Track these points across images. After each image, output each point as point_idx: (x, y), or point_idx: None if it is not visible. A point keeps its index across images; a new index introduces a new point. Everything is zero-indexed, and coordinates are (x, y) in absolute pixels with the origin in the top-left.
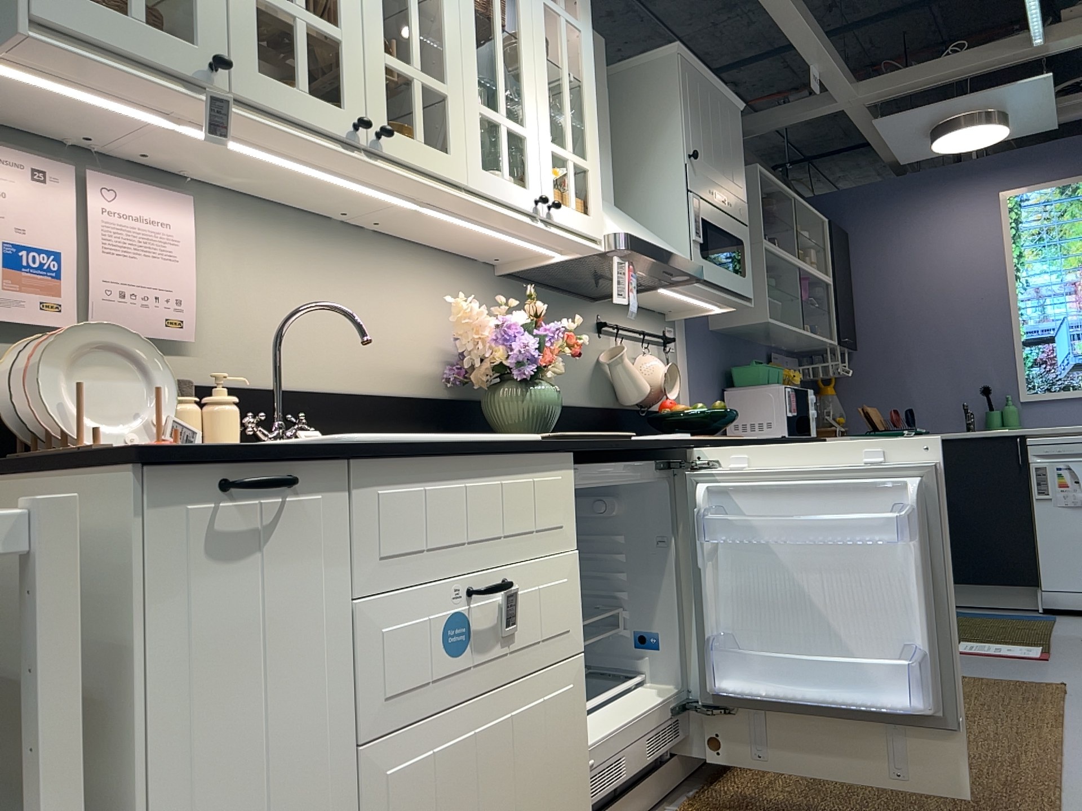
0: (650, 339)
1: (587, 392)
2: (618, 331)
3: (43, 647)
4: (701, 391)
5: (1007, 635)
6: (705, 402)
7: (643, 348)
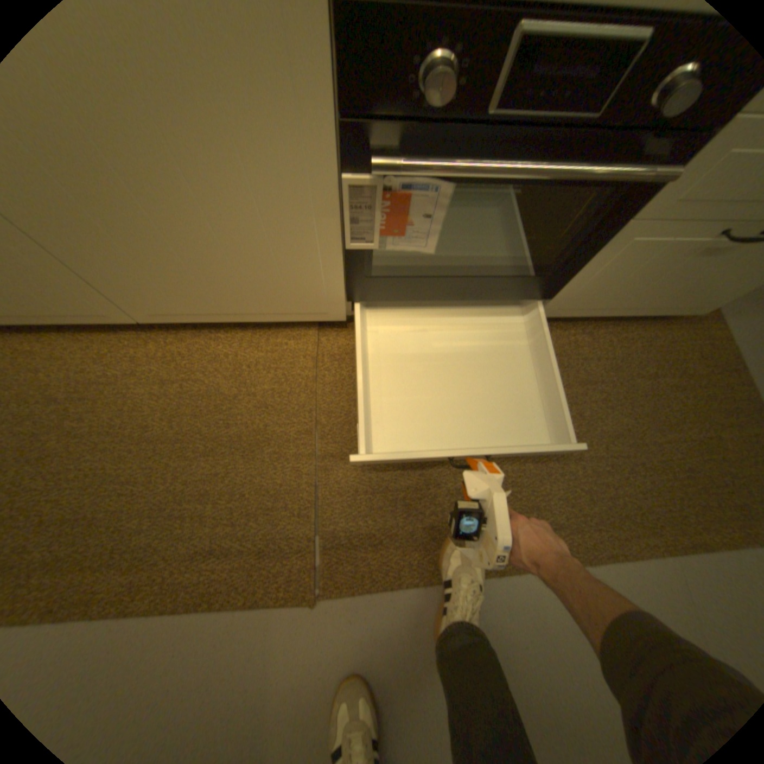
0: None
1: None
2: None
3: None
4: None
5: None
6: None
7: None
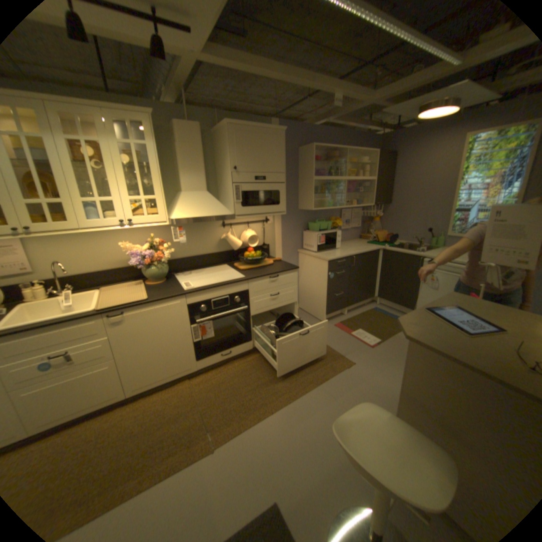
0: (254, 222)
1: (215, 248)
2: (233, 224)
3: None
4: (287, 234)
5: (379, 331)
6: (290, 237)
7: (249, 227)
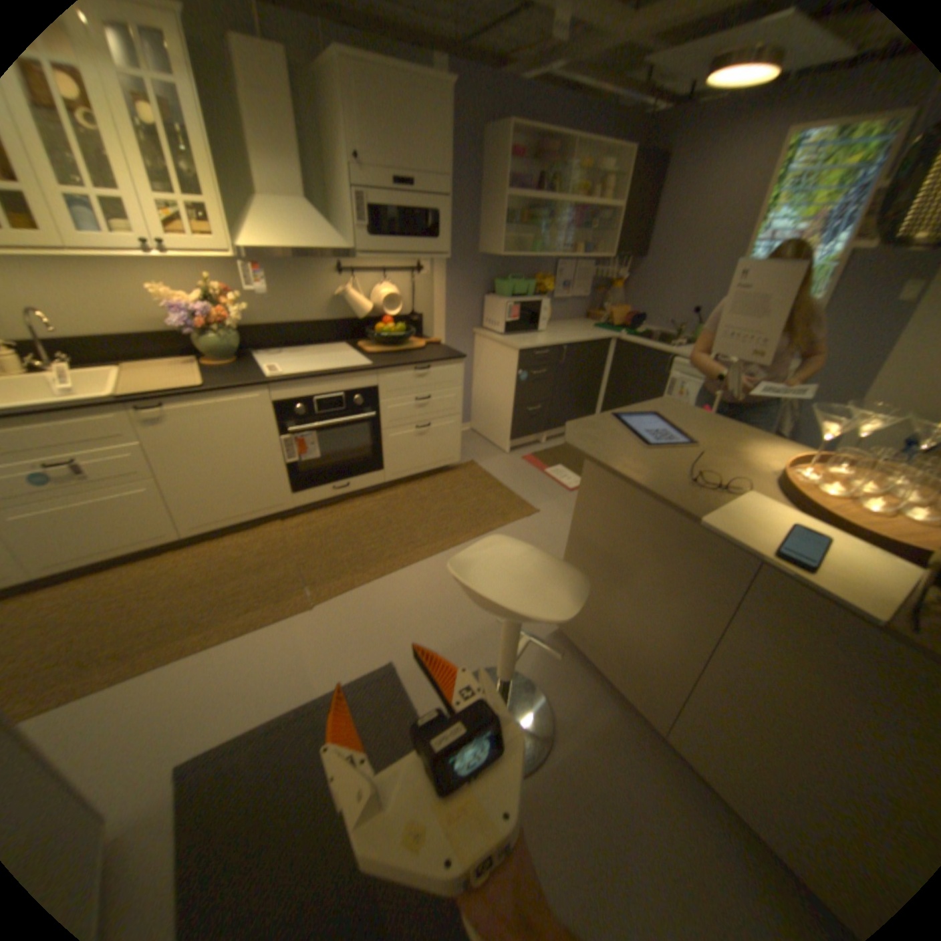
0: (398, 269)
1: (326, 311)
2: (359, 269)
3: None
4: (458, 297)
5: None
6: (462, 303)
7: (389, 277)
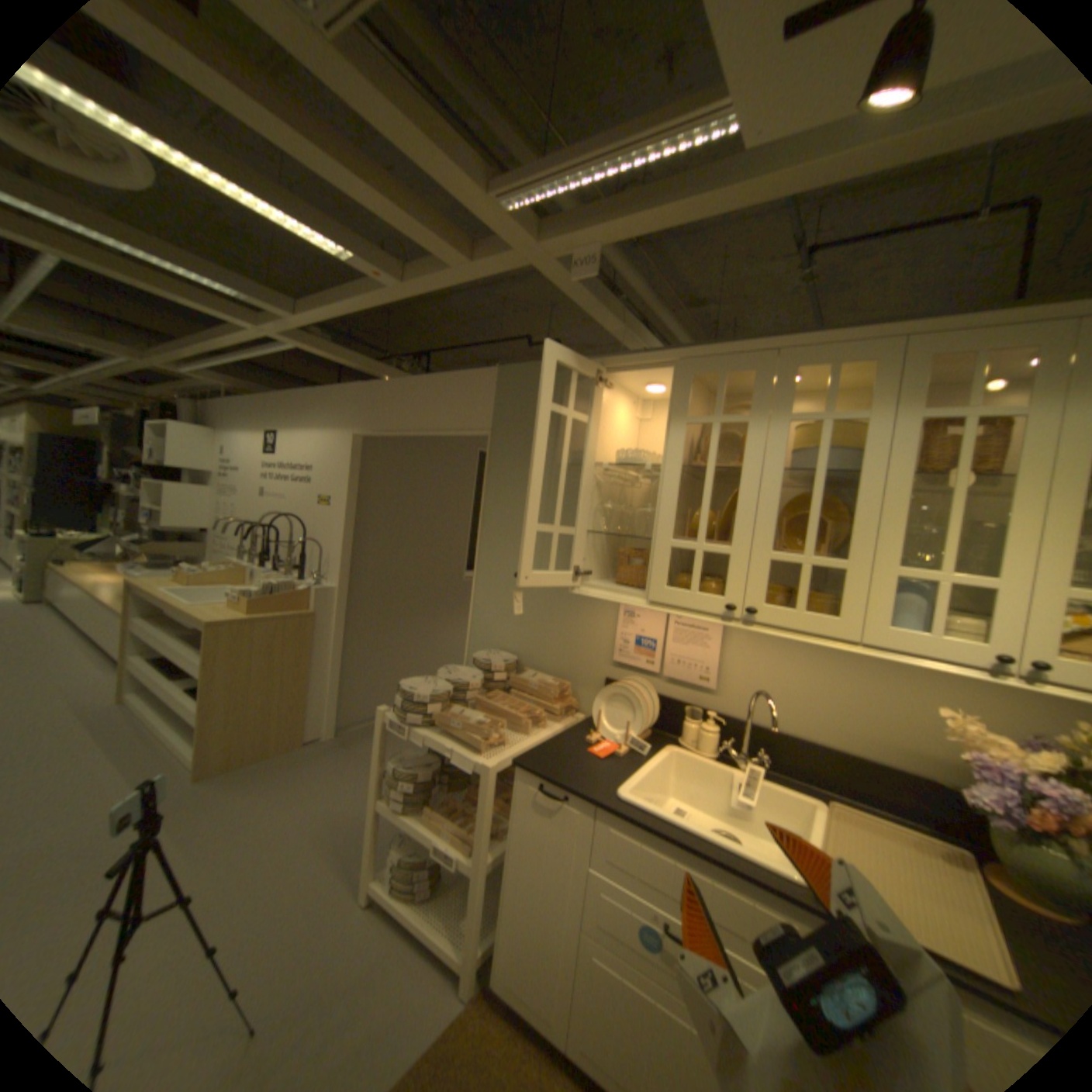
0: None
1: None
2: None
3: (481, 805)
4: None
5: None
6: None
7: None
